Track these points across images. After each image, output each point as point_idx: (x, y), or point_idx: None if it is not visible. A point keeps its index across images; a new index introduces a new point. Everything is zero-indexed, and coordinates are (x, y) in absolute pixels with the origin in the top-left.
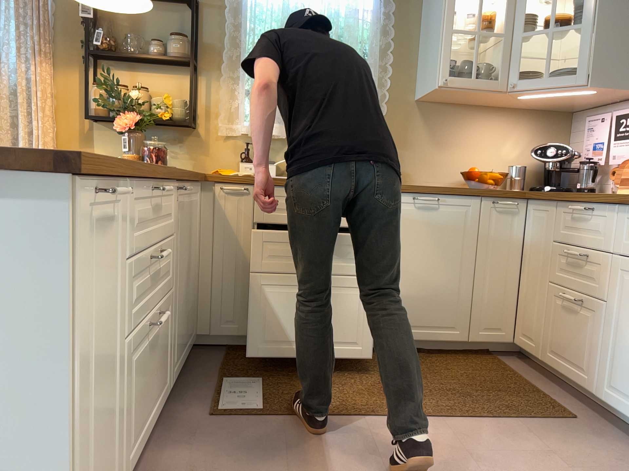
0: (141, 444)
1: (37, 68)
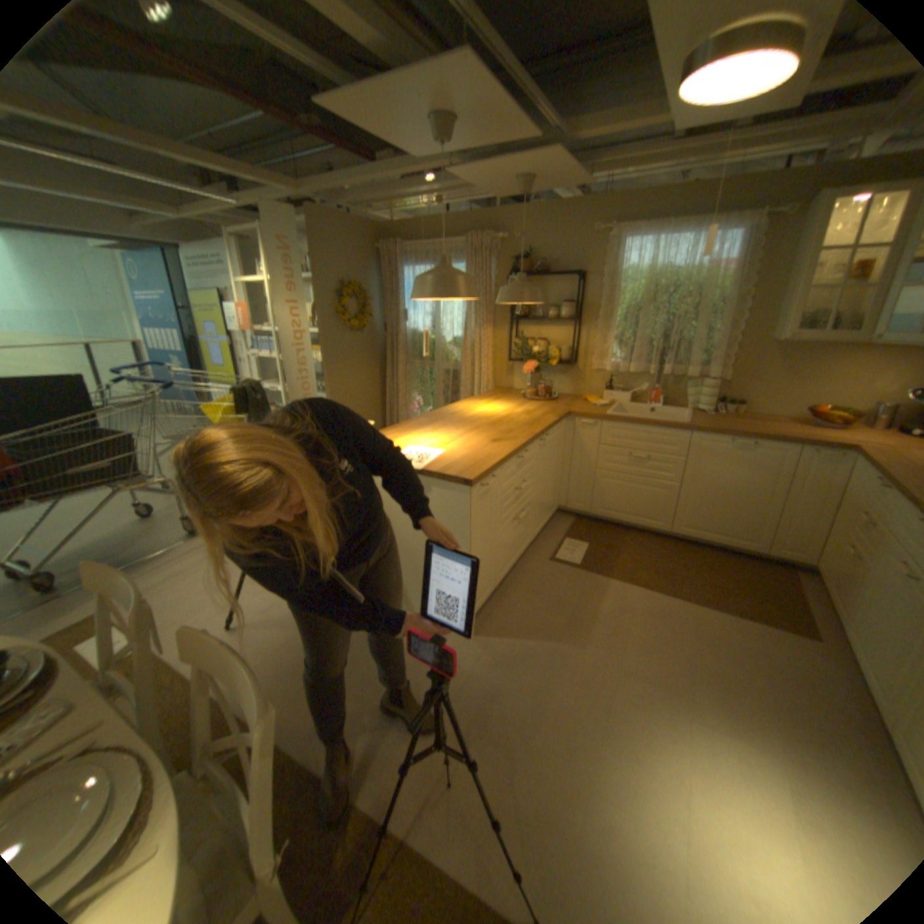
0: (510, 568)
1: (482, 331)
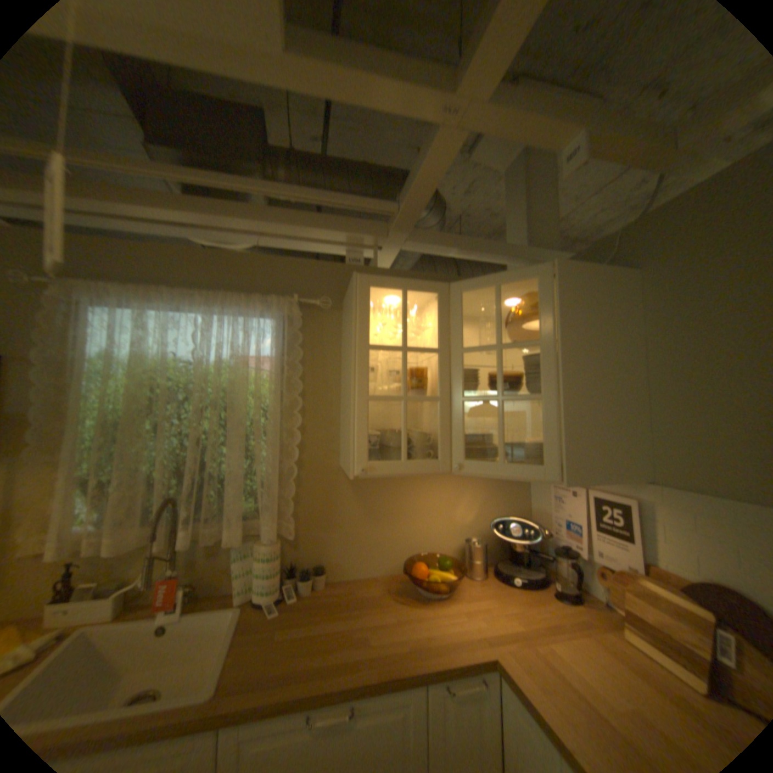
0: None
1: None
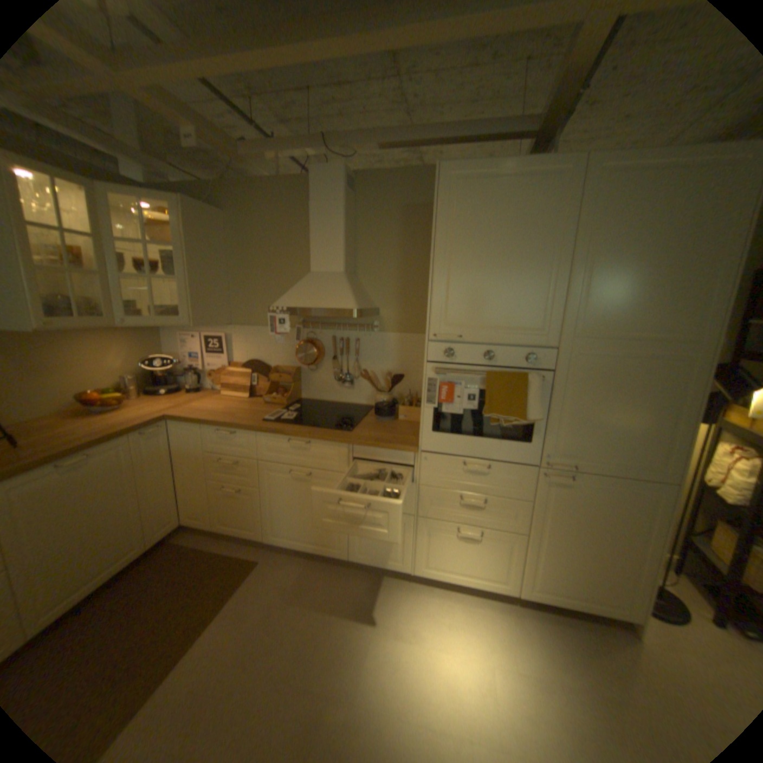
0: None
1: None
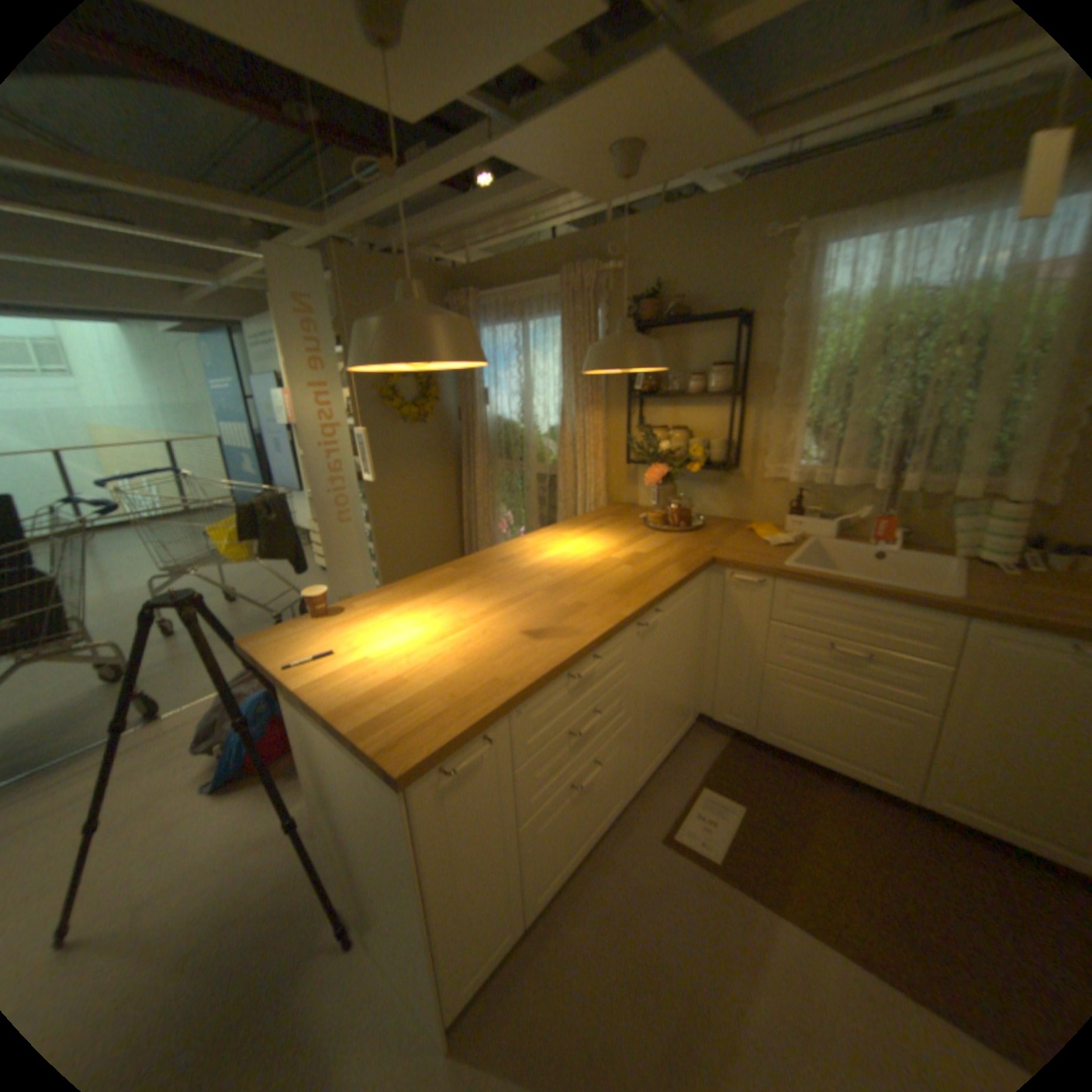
0: (573, 871)
1: (587, 417)
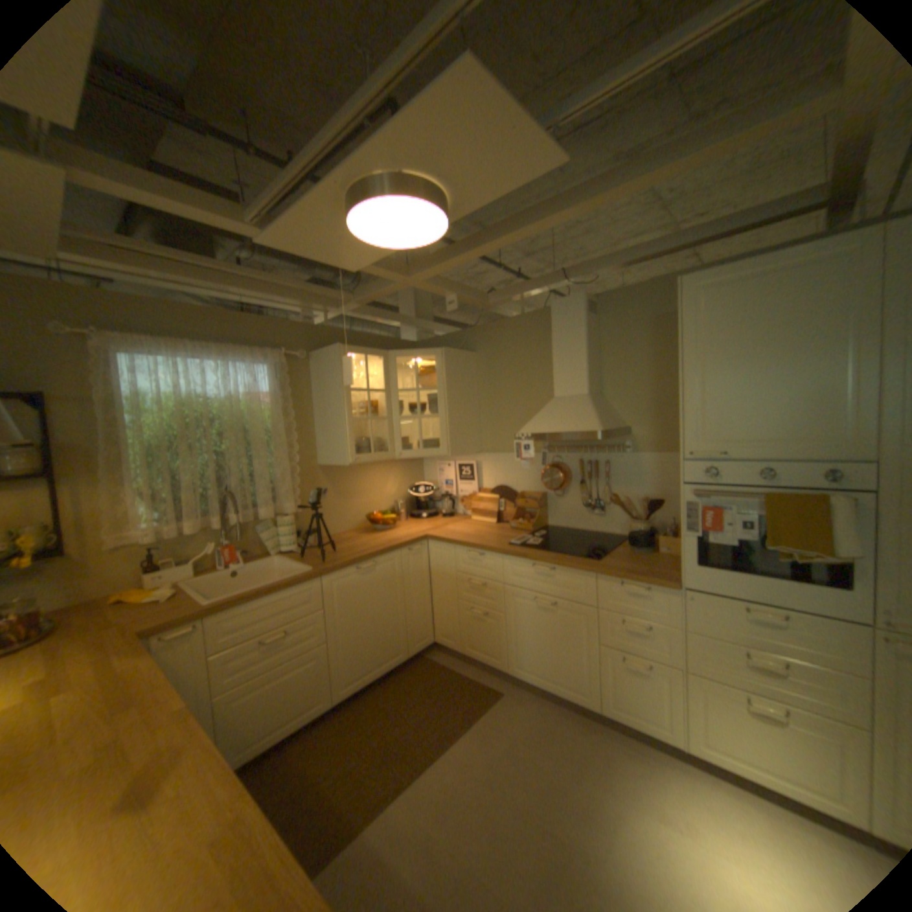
0: None
1: None
